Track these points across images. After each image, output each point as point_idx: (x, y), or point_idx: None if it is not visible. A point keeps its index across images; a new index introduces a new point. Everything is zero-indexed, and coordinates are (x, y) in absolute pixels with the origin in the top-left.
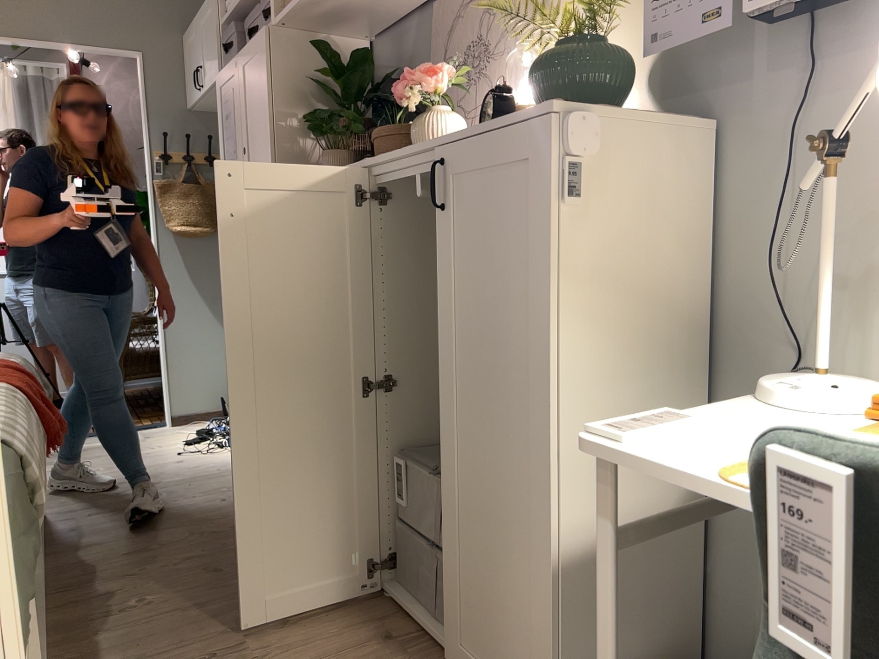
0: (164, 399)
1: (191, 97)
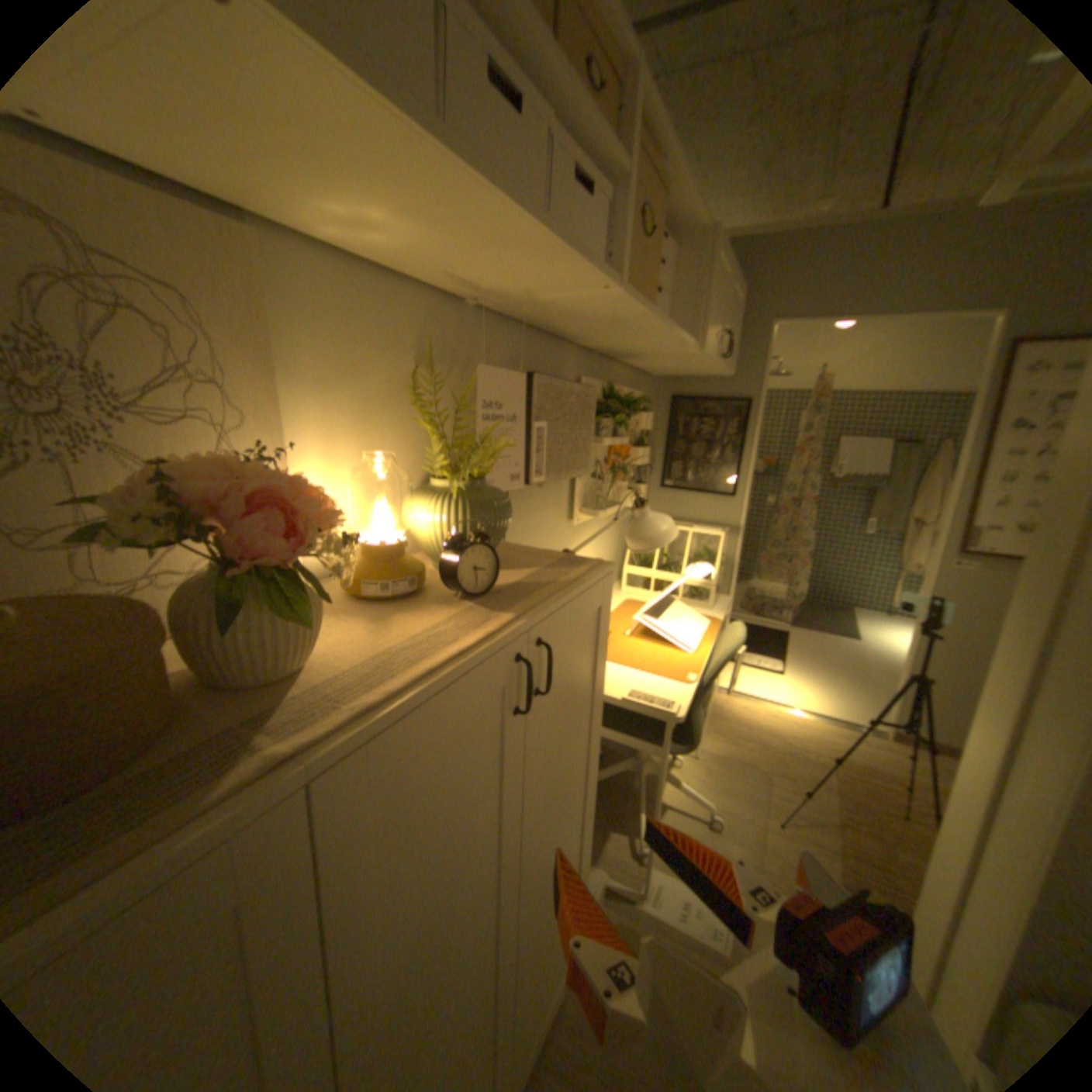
0: None
1: None
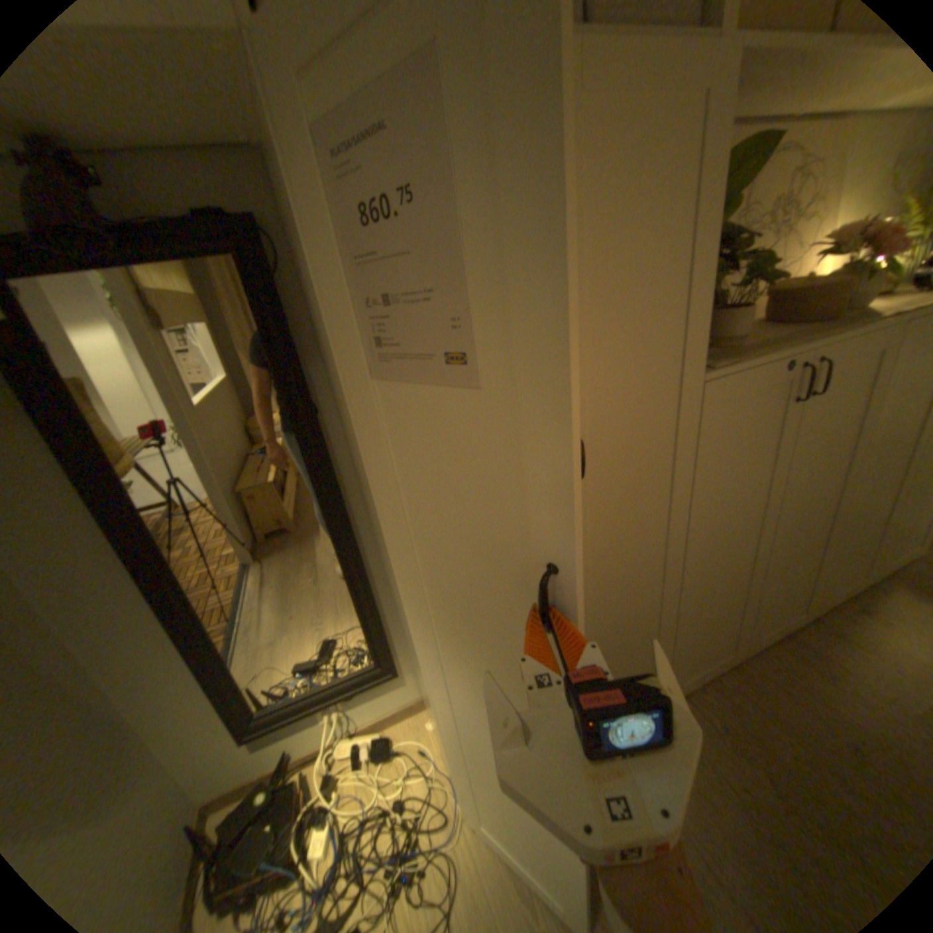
0: None
1: None
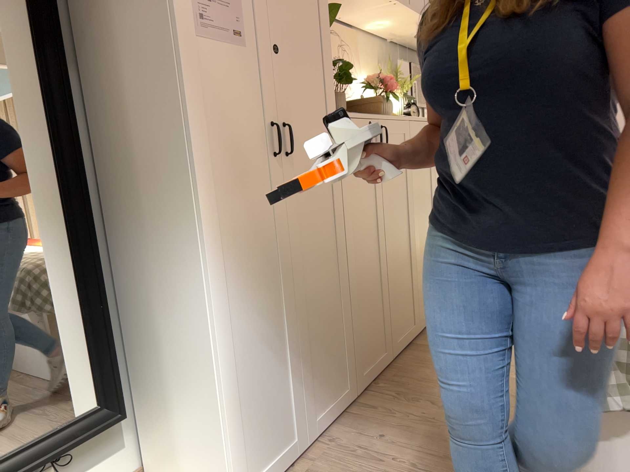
0: None
1: None
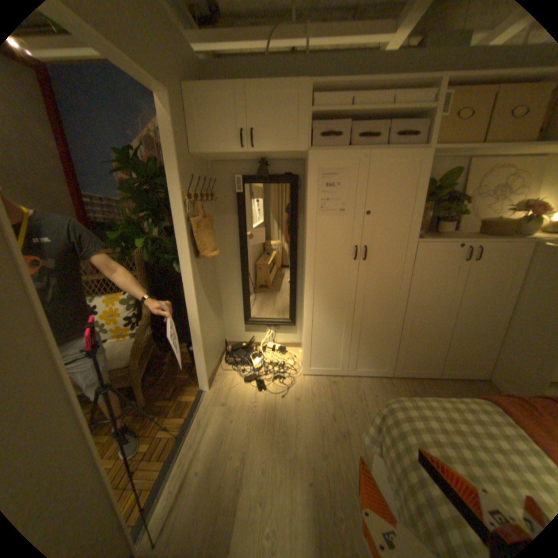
0: (199, 376)
1: (209, 148)
